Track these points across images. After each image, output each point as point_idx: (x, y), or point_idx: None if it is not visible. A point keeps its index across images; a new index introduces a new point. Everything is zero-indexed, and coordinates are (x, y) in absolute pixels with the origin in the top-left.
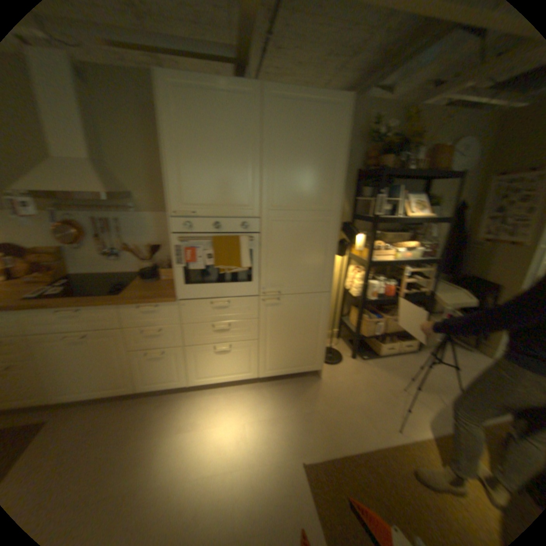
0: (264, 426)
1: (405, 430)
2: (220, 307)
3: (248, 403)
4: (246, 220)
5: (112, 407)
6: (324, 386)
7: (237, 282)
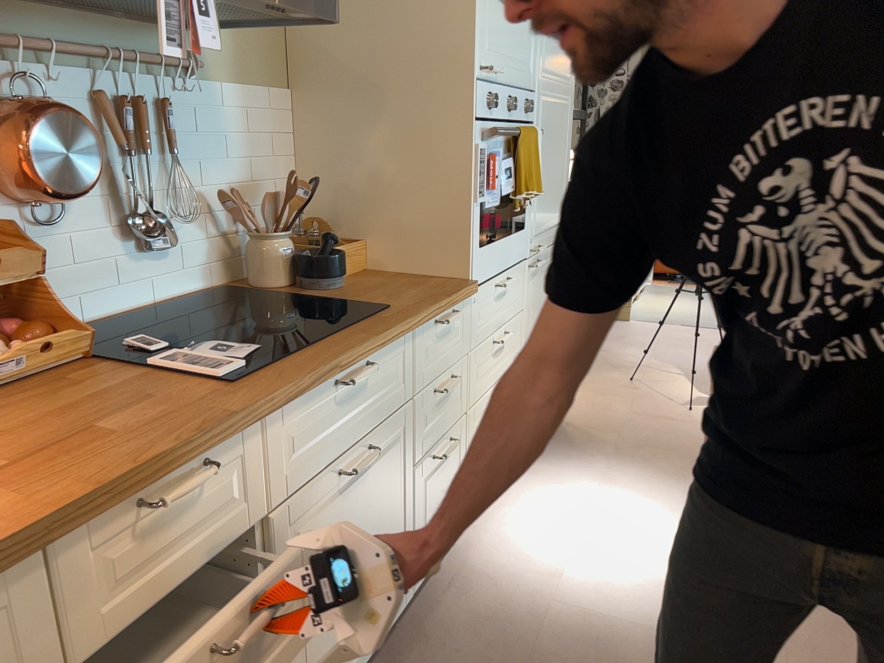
0: (611, 488)
1: (687, 405)
2: (502, 293)
3: (548, 487)
4: (529, 96)
5: (388, 661)
6: (571, 419)
7: (514, 232)
